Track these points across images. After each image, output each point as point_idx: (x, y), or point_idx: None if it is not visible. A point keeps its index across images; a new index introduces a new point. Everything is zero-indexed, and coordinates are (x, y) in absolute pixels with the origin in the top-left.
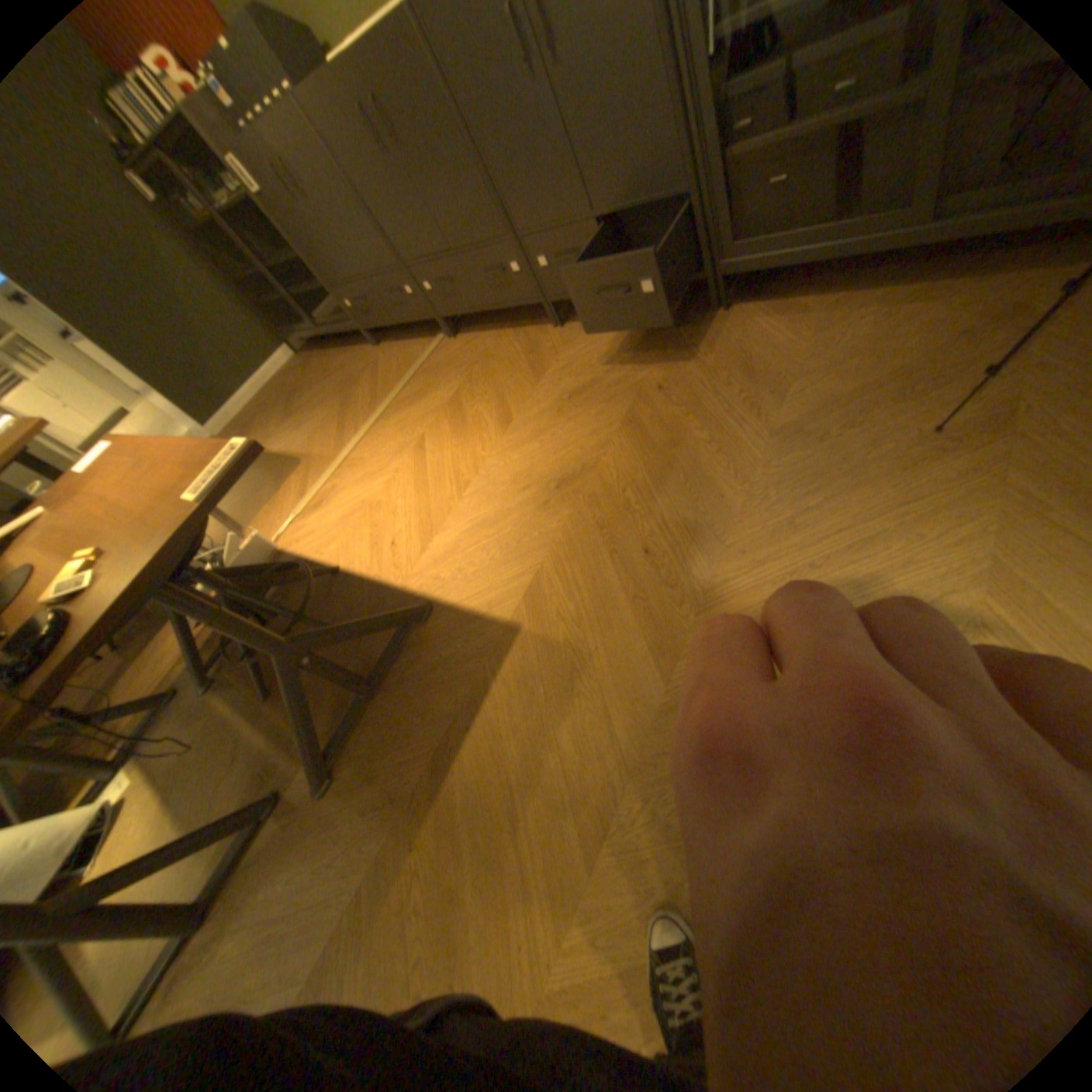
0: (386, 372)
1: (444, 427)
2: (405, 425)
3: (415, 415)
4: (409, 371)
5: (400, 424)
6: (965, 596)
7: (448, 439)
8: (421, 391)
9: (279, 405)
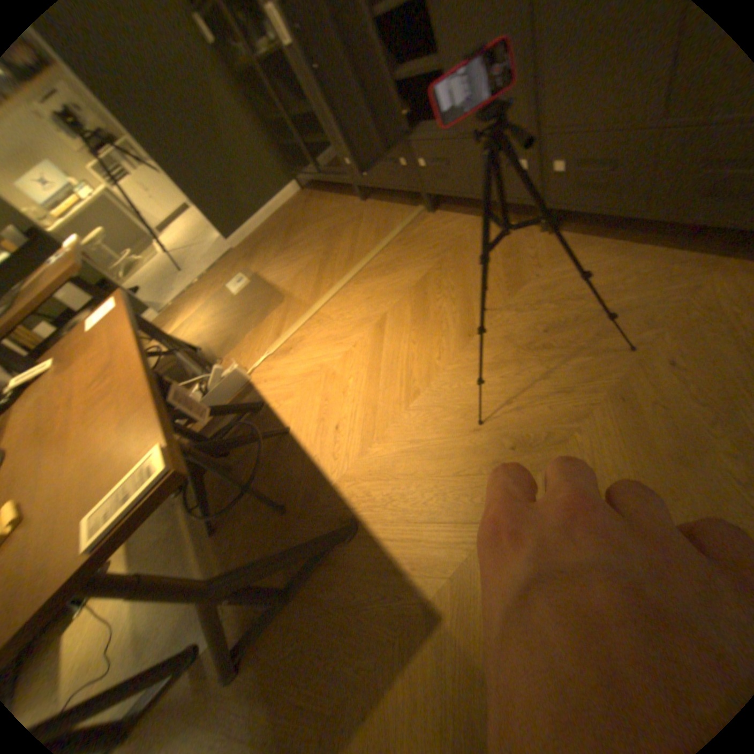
0: (365, 230)
1: (405, 312)
2: (370, 296)
3: (381, 288)
4: (384, 236)
5: (367, 292)
6: None
7: (406, 328)
8: (391, 262)
9: (279, 234)
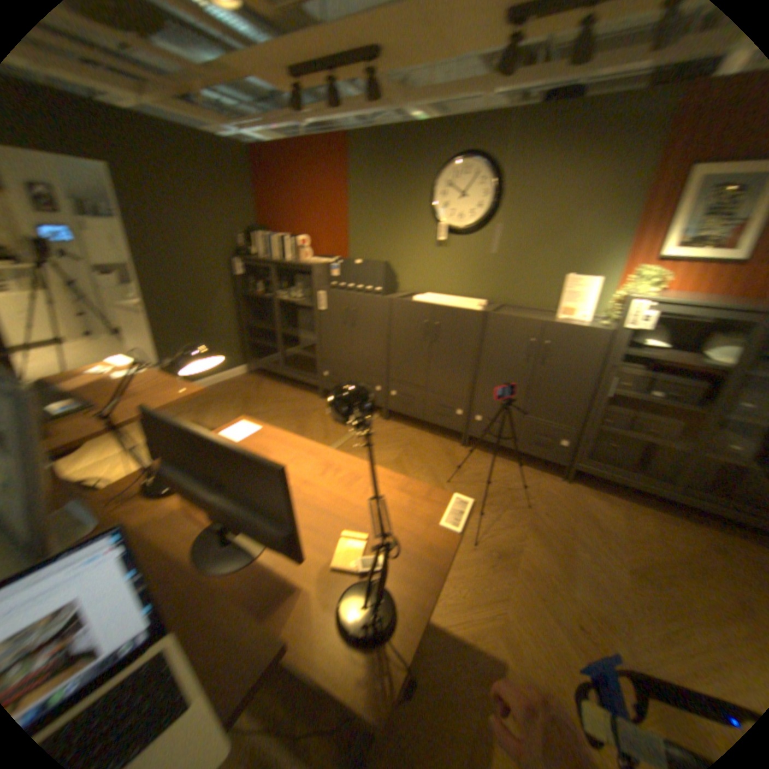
0: None
1: None
2: None
3: None
4: None
5: None
6: None
7: None
8: None
9: (238, 402)
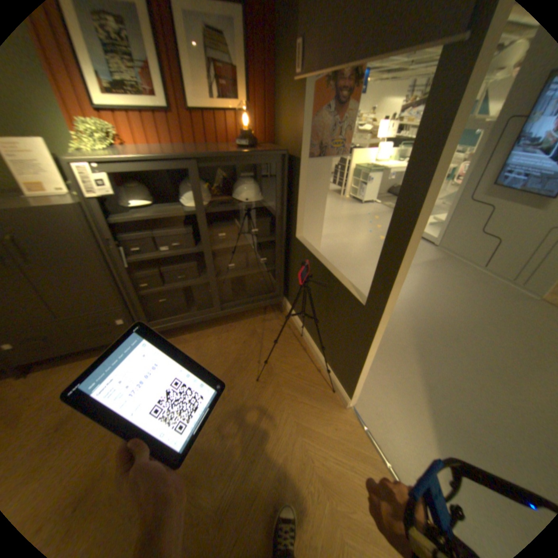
0: None
1: None
2: None
3: None
4: None
5: None
6: (295, 441)
7: None
8: None
9: None
